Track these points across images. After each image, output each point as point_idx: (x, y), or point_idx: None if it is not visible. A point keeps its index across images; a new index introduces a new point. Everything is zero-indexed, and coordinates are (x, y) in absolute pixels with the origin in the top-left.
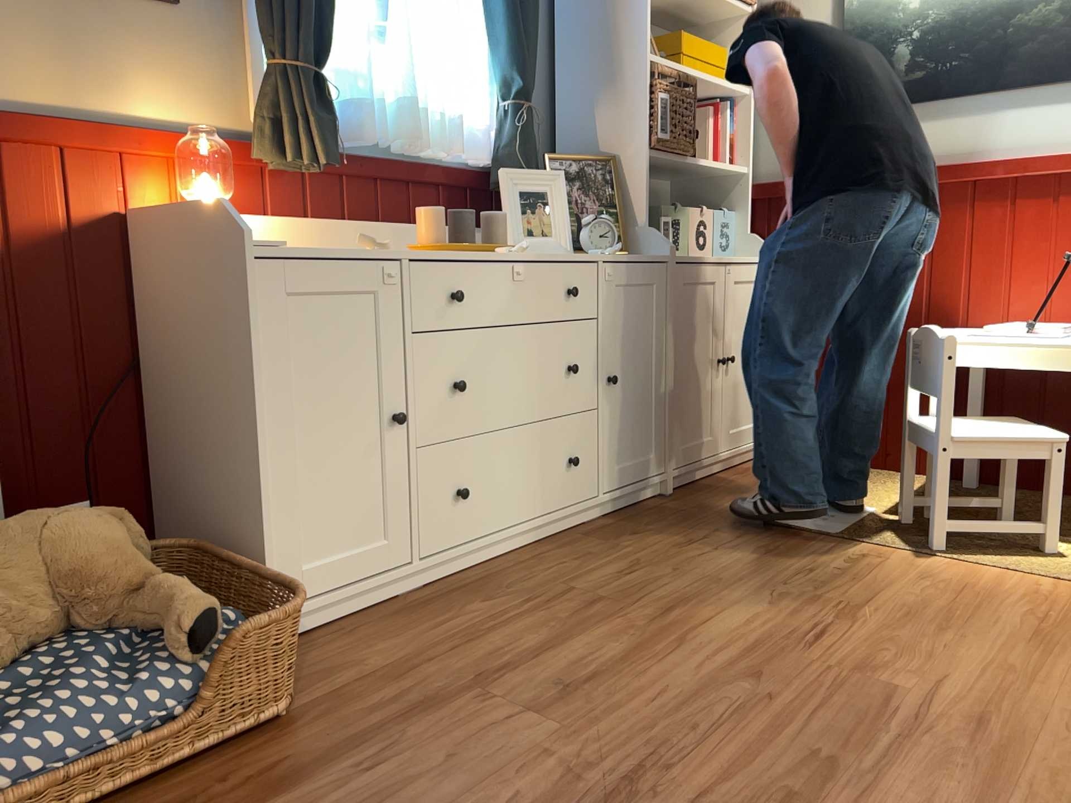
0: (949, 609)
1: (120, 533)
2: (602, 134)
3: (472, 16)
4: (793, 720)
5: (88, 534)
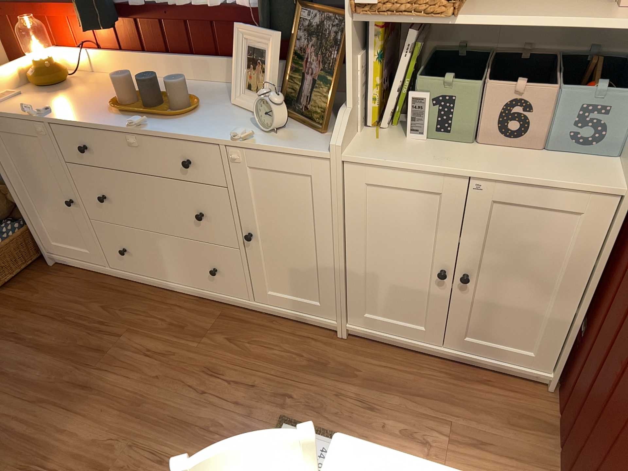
0: None
1: None
2: None
3: None
4: None
5: None
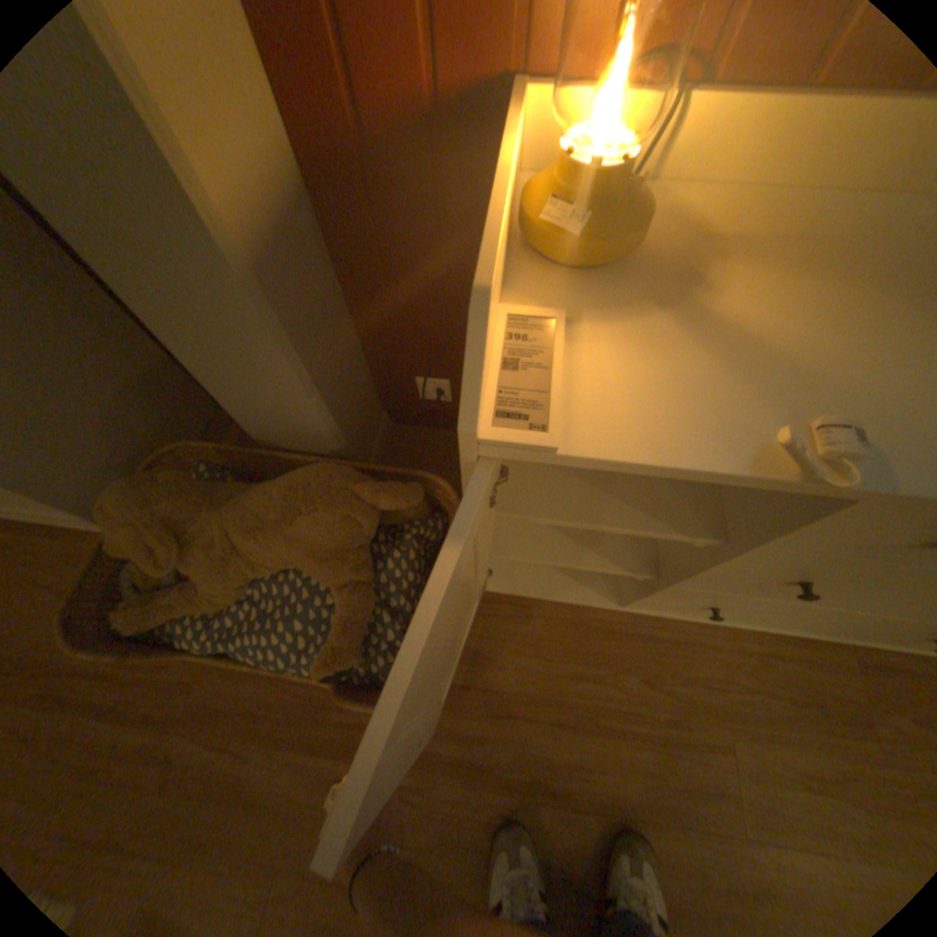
0: None
1: (353, 536)
2: None
3: None
4: None
5: (321, 541)
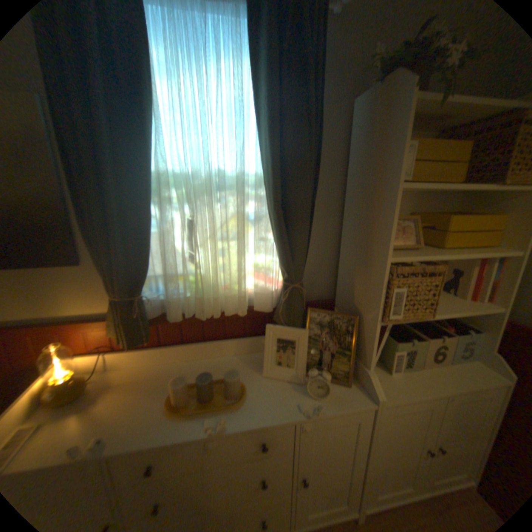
0: None
1: None
2: (357, 295)
3: (266, 229)
4: None
5: None
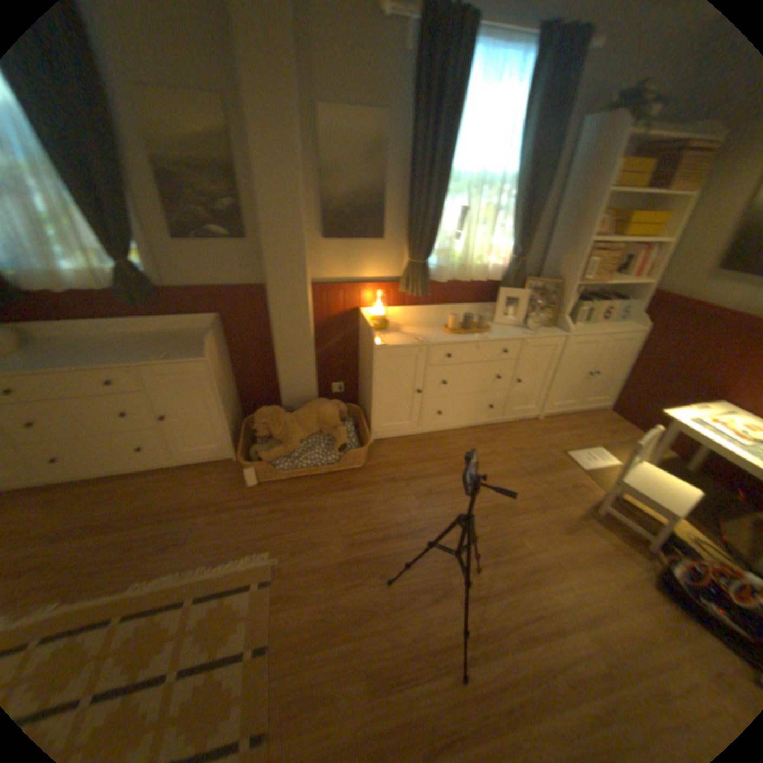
0: (584, 529)
1: (335, 412)
2: (562, 269)
3: (508, 218)
4: (479, 539)
5: (328, 412)
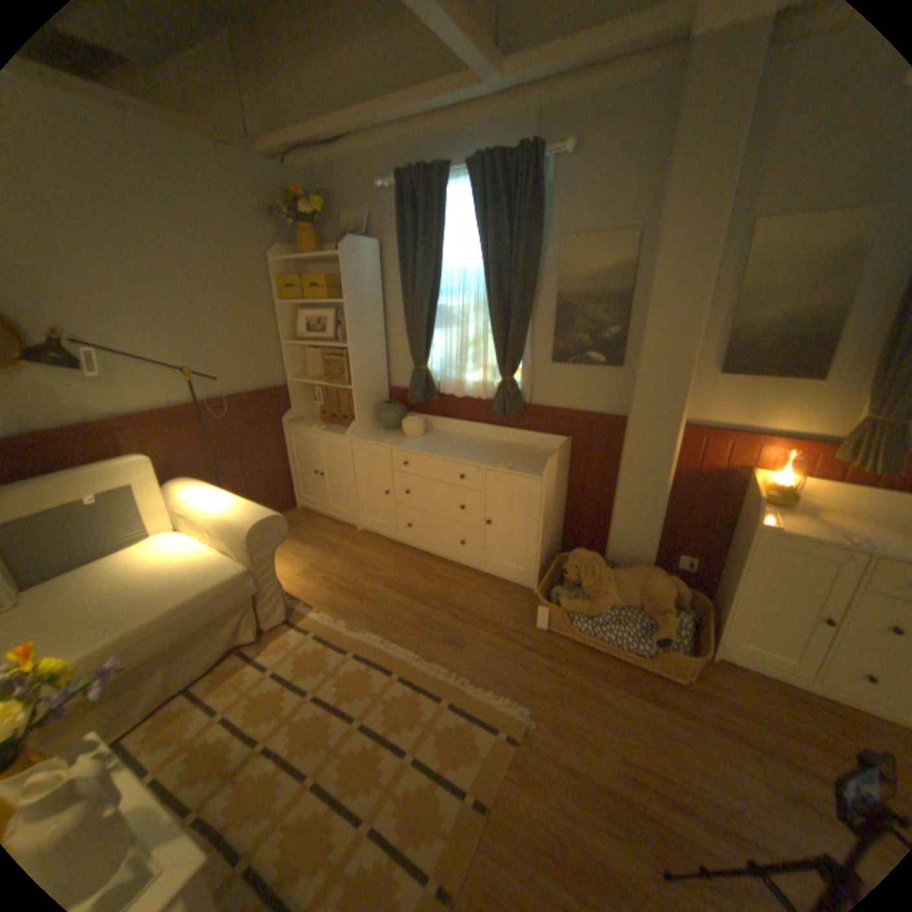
0: None
1: (671, 593)
2: None
3: None
4: None
5: (659, 589)
